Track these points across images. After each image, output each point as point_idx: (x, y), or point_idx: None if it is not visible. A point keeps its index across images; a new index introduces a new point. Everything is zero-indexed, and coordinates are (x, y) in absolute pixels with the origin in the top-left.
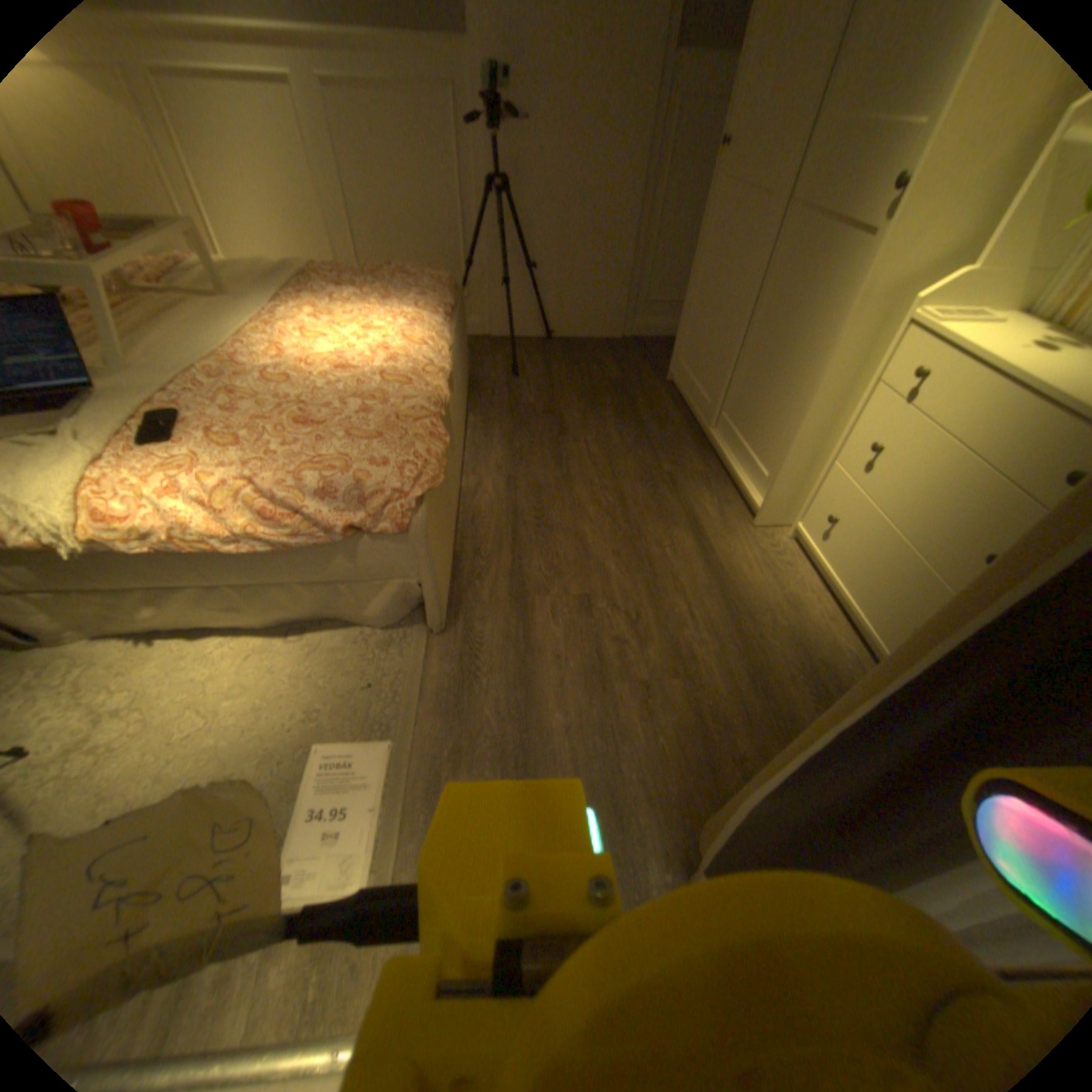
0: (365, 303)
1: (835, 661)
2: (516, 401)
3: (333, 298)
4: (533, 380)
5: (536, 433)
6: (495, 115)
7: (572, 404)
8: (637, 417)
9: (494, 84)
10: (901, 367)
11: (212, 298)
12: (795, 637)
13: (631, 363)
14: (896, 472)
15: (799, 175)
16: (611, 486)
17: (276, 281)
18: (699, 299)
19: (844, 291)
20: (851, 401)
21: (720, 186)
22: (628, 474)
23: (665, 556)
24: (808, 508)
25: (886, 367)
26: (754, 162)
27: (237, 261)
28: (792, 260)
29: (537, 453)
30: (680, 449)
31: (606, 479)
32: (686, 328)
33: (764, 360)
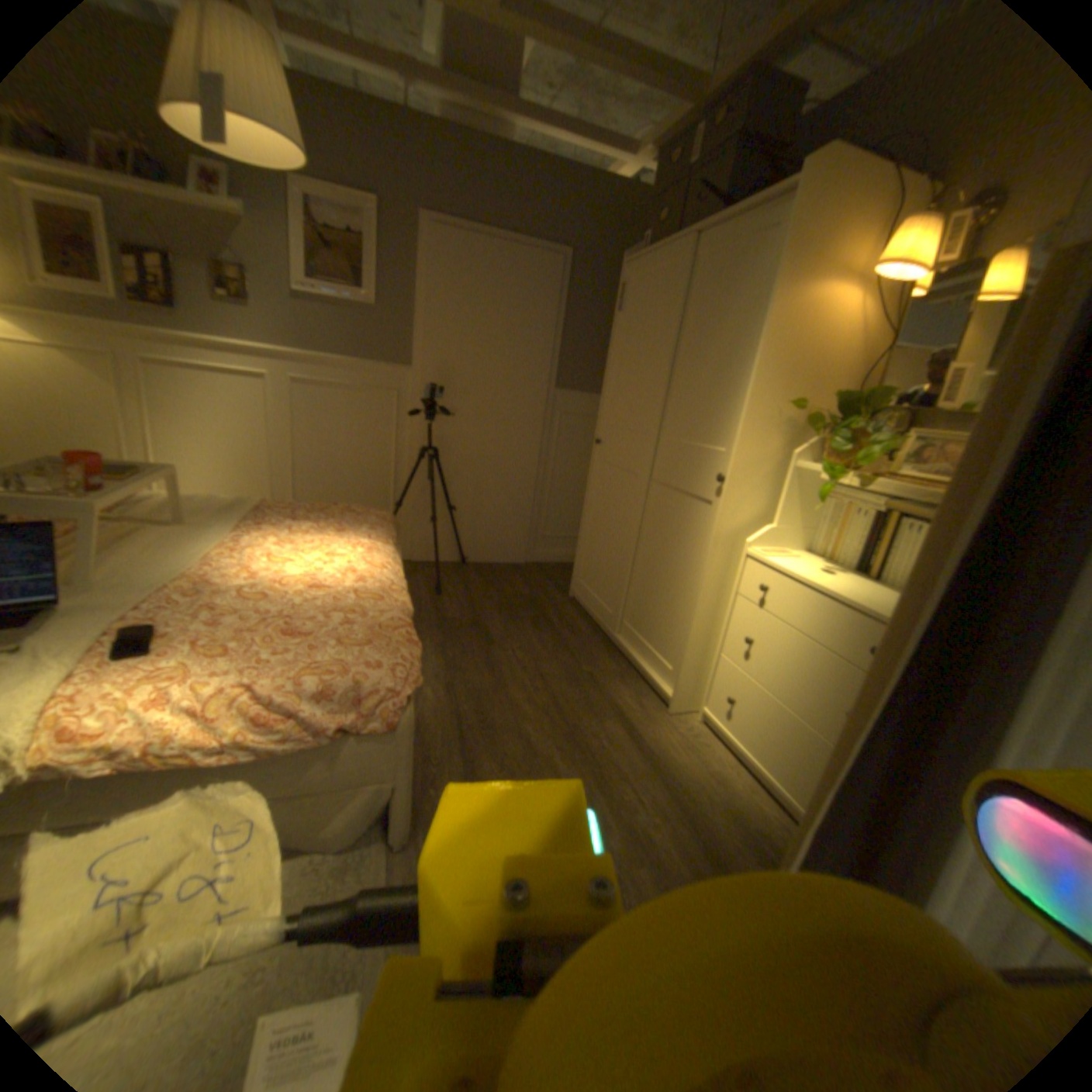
0: (325, 535)
1: (767, 830)
2: (443, 616)
3: (294, 529)
4: (455, 597)
5: (467, 642)
6: (429, 411)
7: (494, 617)
8: (552, 626)
9: (430, 394)
10: (747, 585)
11: (172, 527)
12: (730, 811)
13: (537, 583)
14: (767, 658)
15: (654, 466)
16: (543, 687)
17: (234, 514)
18: (591, 537)
19: (700, 536)
20: (721, 608)
21: (597, 466)
22: (555, 676)
23: (604, 747)
24: (708, 695)
25: (738, 585)
26: (621, 456)
27: (192, 497)
28: (659, 515)
29: (470, 660)
30: (594, 652)
31: (536, 680)
32: (581, 557)
33: (651, 580)
